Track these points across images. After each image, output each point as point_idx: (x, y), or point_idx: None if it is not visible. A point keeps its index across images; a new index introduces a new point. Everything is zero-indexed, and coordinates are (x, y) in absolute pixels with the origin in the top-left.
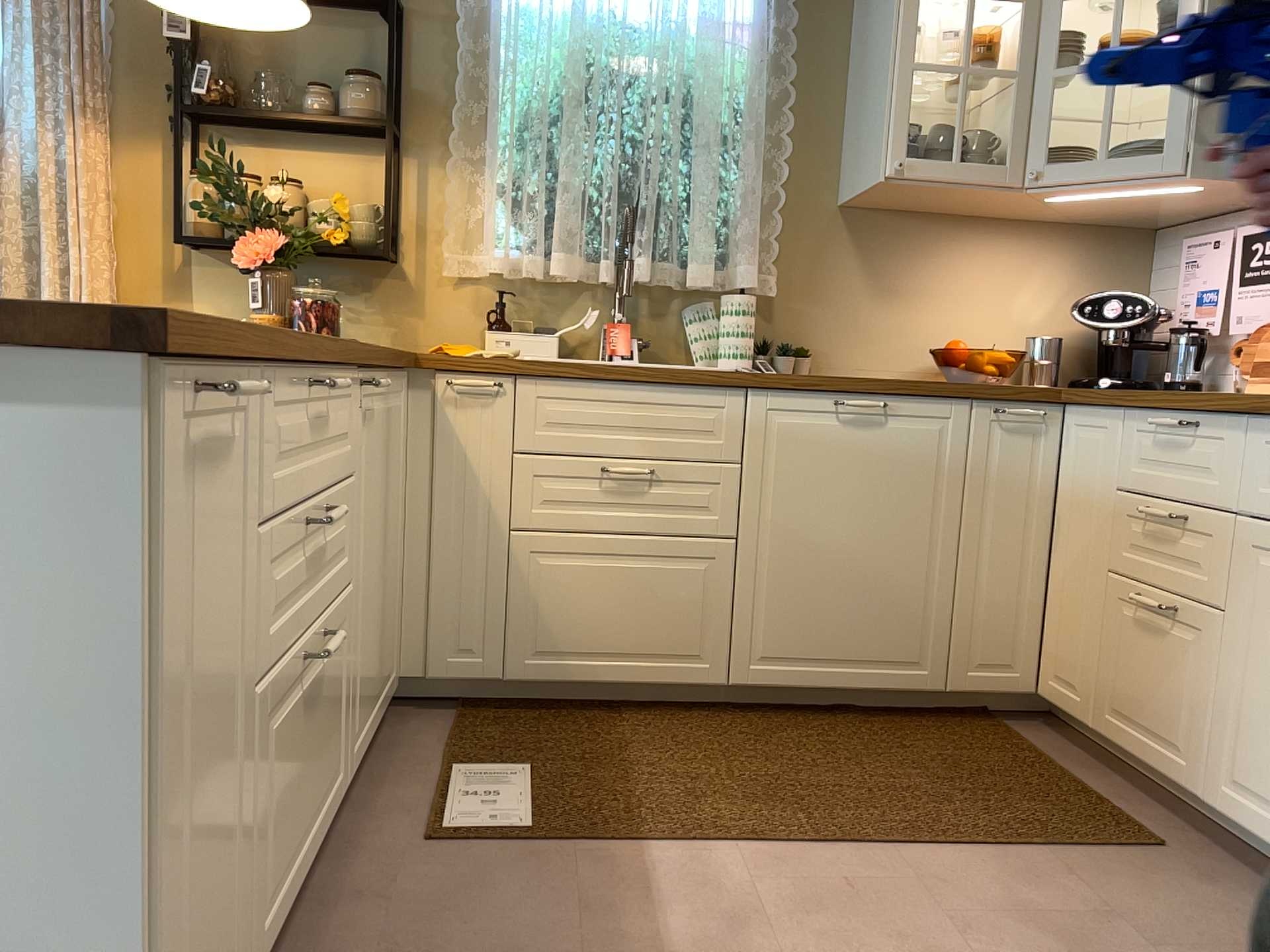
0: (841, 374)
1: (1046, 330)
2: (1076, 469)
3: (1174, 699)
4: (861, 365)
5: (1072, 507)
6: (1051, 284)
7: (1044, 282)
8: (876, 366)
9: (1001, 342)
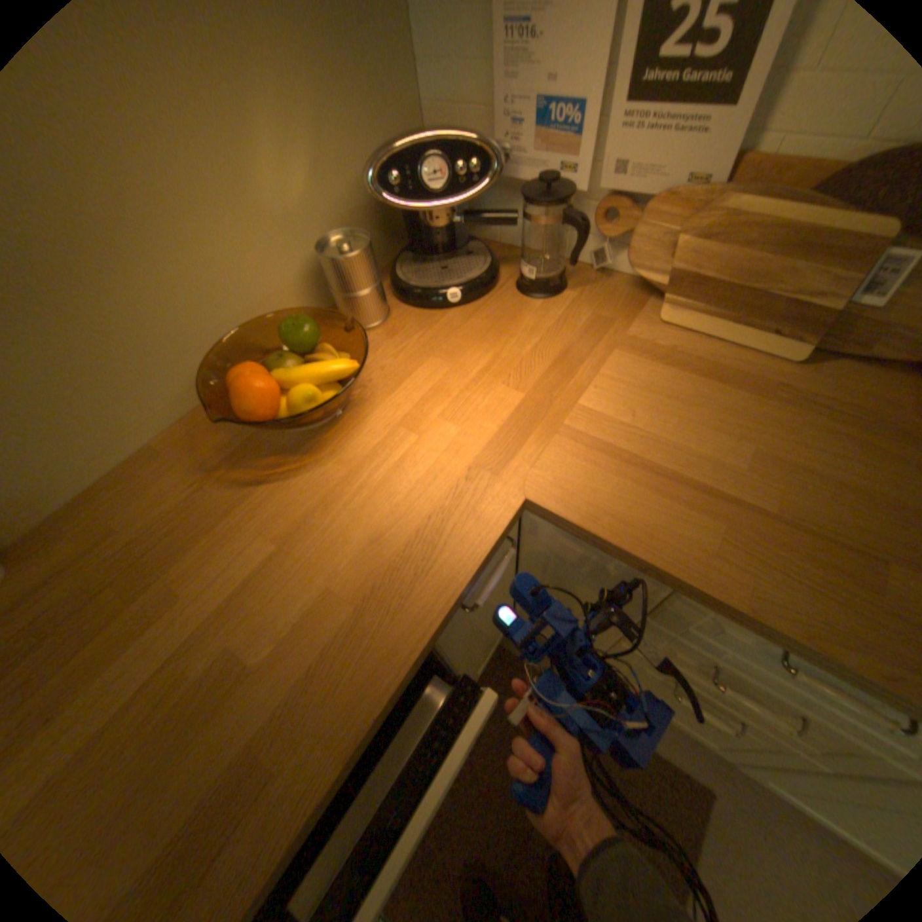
0: (69, 497)
1: (324, 204)
2: (556, 559)
3: (716, 734)
4: (89, 458)
5: (551, 577)
6: (293, 109)
7: (281, 112)
8: (118, 438)
9: (277, 265)
